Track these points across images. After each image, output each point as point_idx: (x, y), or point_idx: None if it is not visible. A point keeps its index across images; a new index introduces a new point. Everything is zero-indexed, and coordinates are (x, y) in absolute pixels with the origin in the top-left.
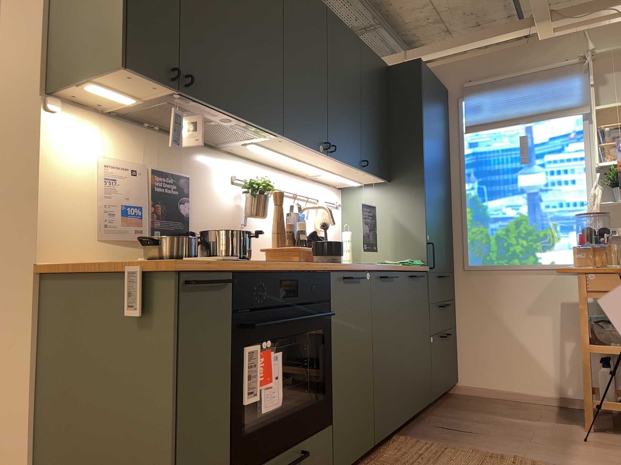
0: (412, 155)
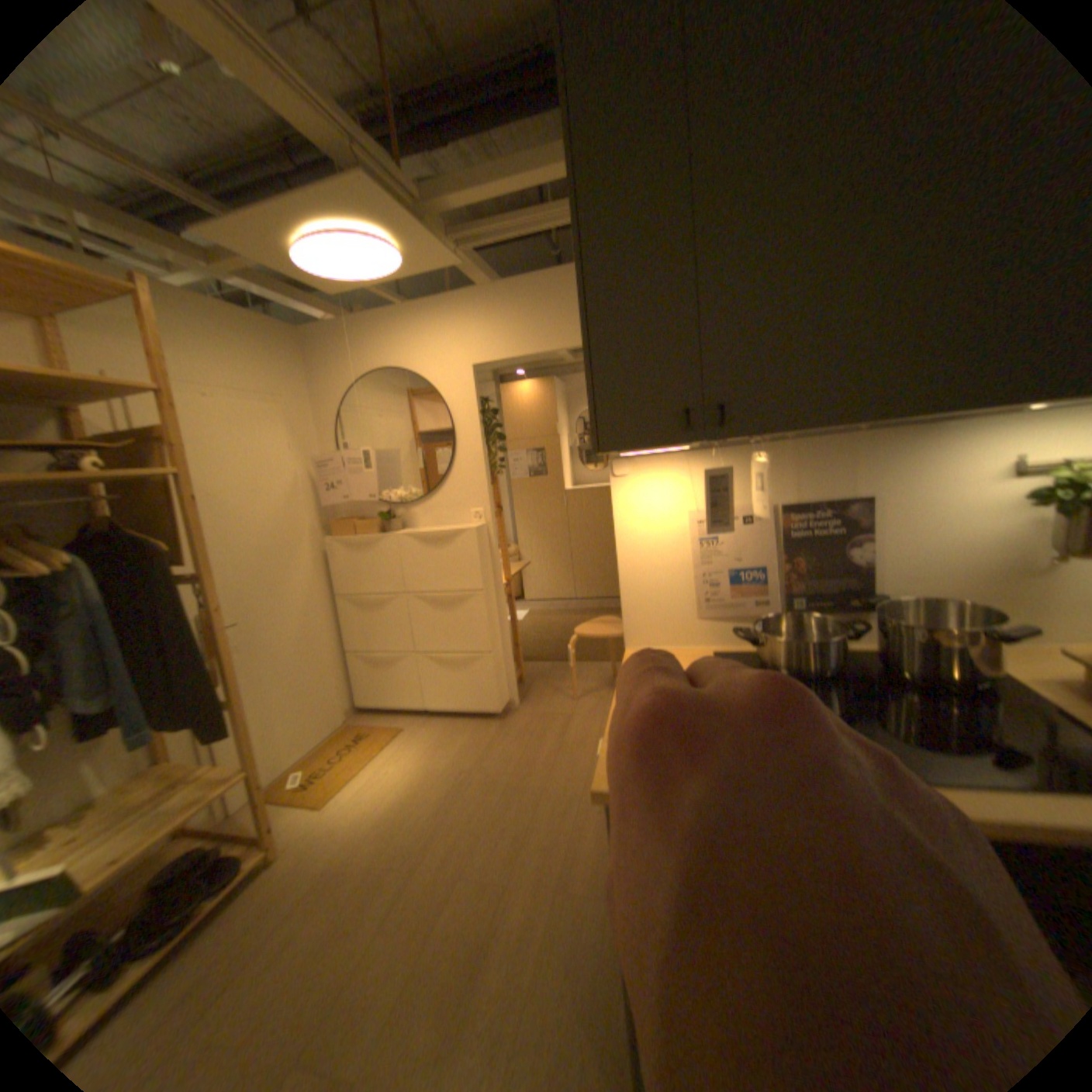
0: None
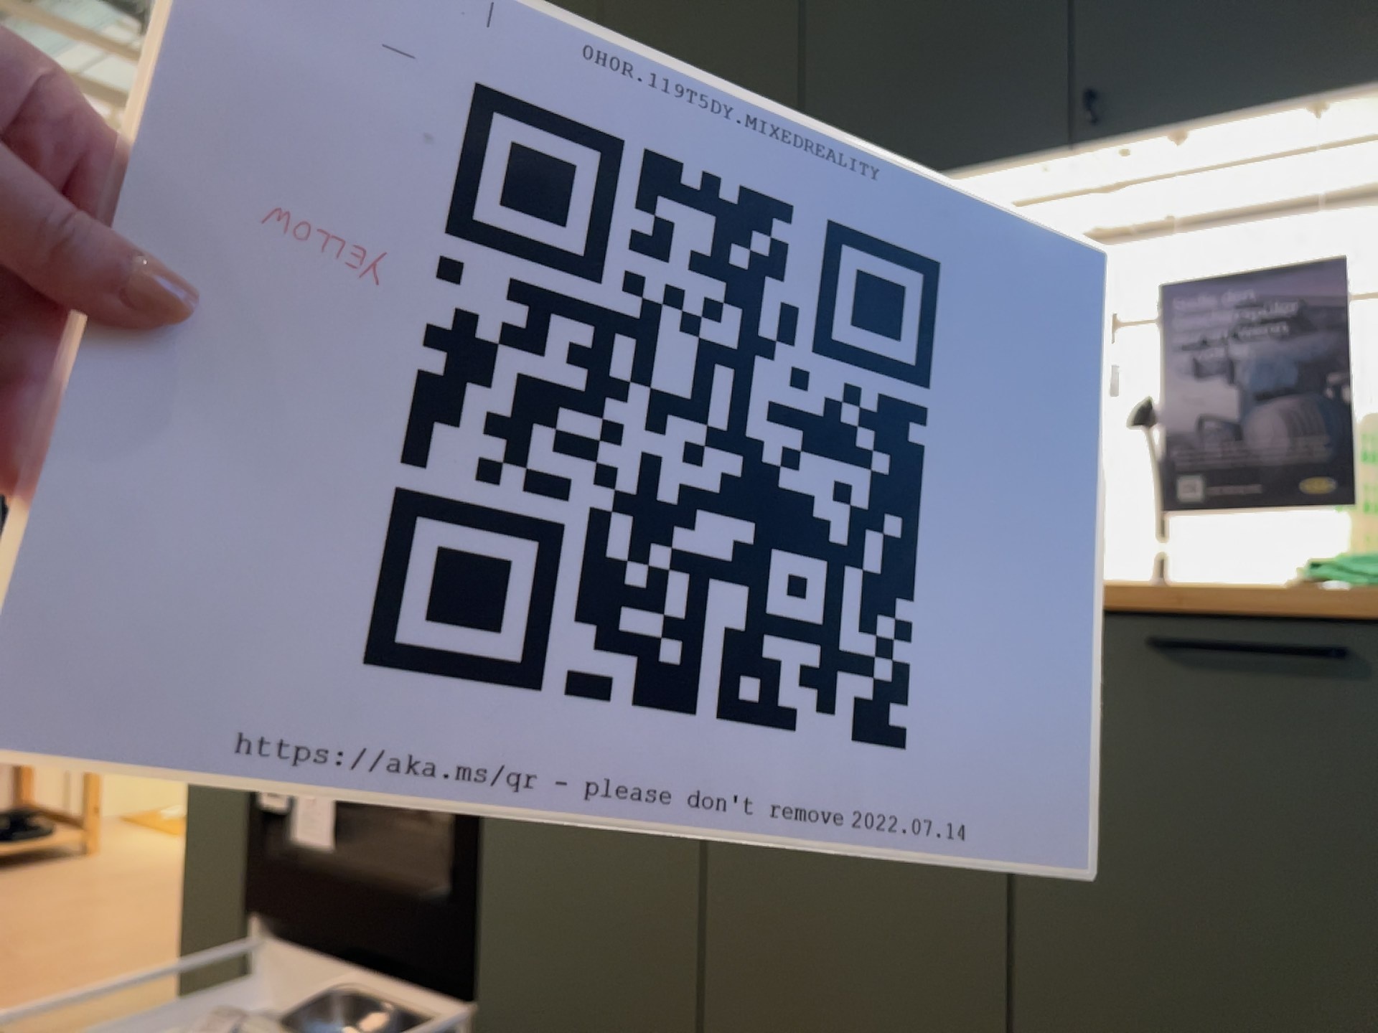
0: None
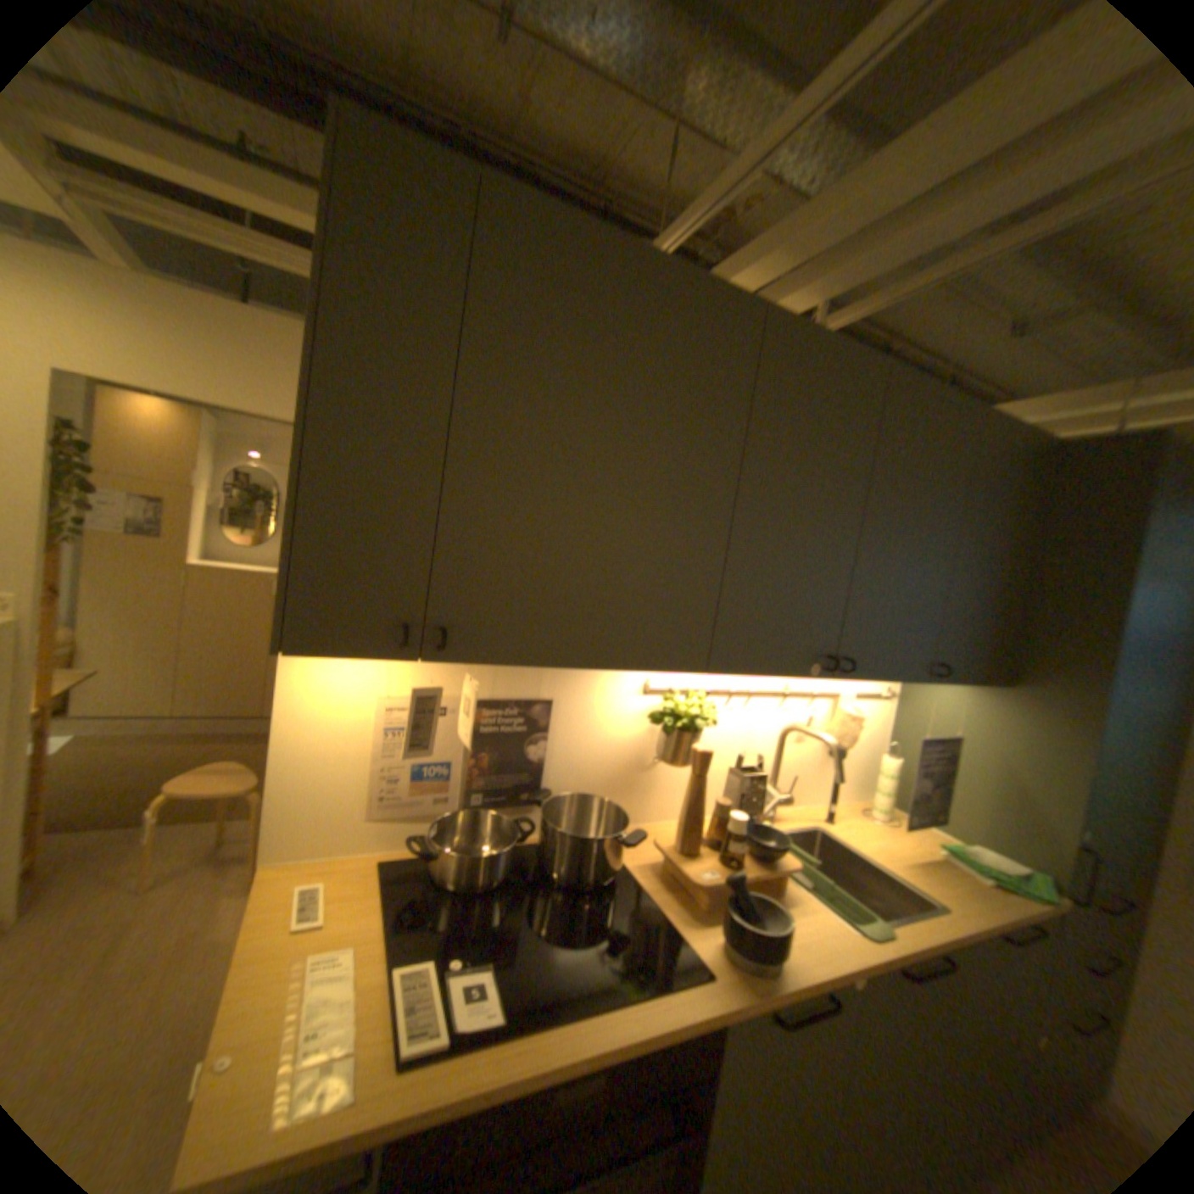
0: (1085, 648)
